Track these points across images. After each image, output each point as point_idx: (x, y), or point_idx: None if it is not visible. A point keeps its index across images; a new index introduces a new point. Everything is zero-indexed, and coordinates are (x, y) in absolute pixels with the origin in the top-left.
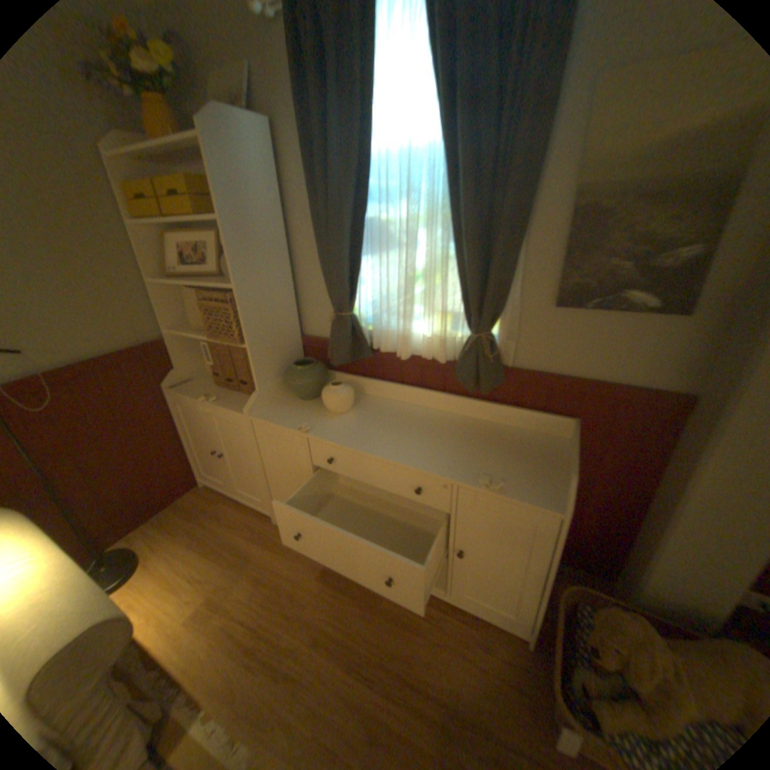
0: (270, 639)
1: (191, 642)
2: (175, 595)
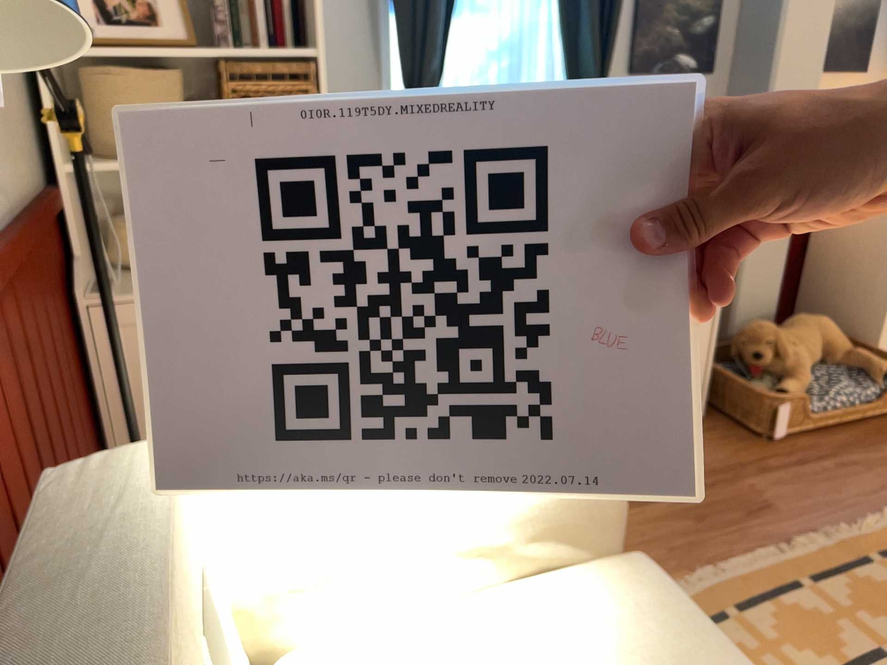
0: None
1: None
2: None
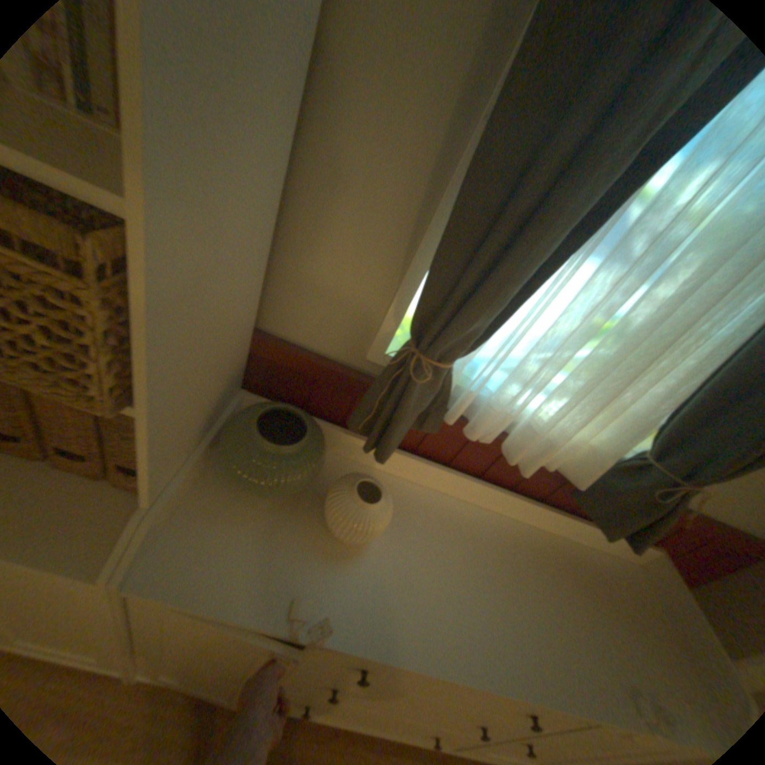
0: None
1: None
2: None
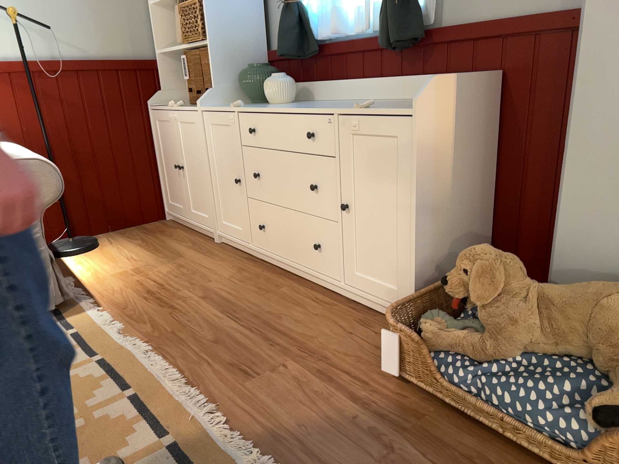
0: (171, 290)
1: (113, 282)
2: (115, 263)
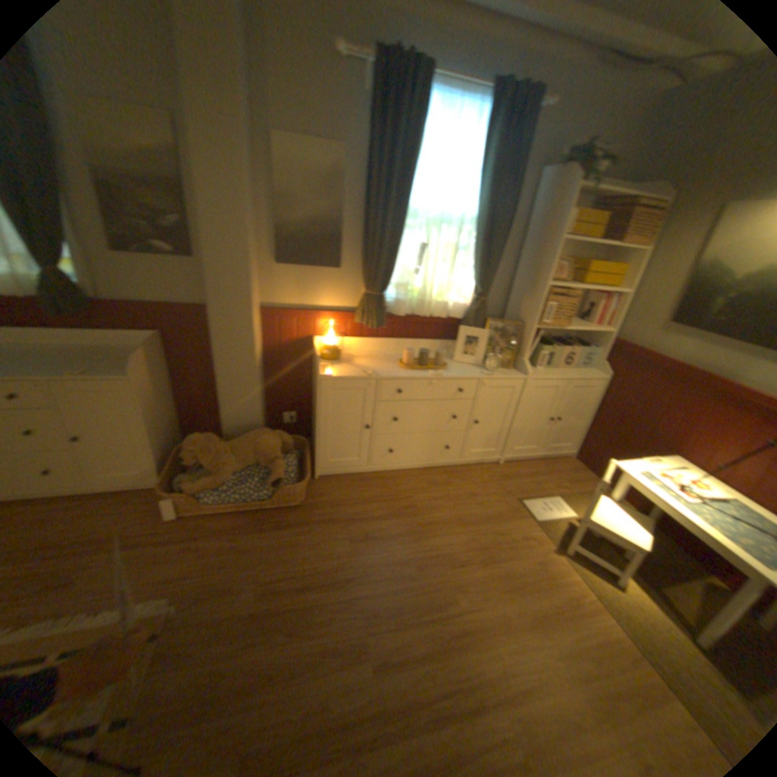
0: None
1: None
2: None
